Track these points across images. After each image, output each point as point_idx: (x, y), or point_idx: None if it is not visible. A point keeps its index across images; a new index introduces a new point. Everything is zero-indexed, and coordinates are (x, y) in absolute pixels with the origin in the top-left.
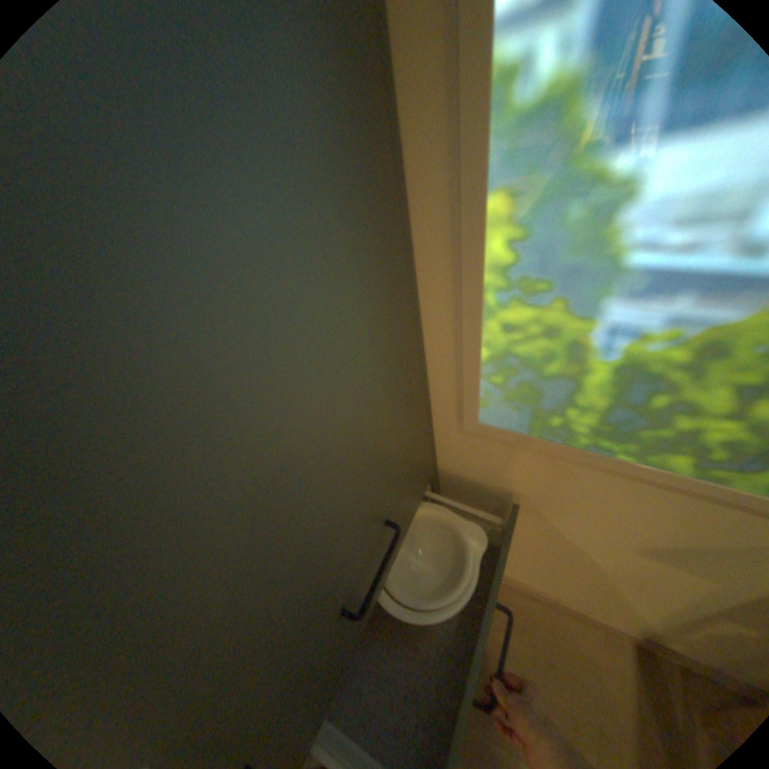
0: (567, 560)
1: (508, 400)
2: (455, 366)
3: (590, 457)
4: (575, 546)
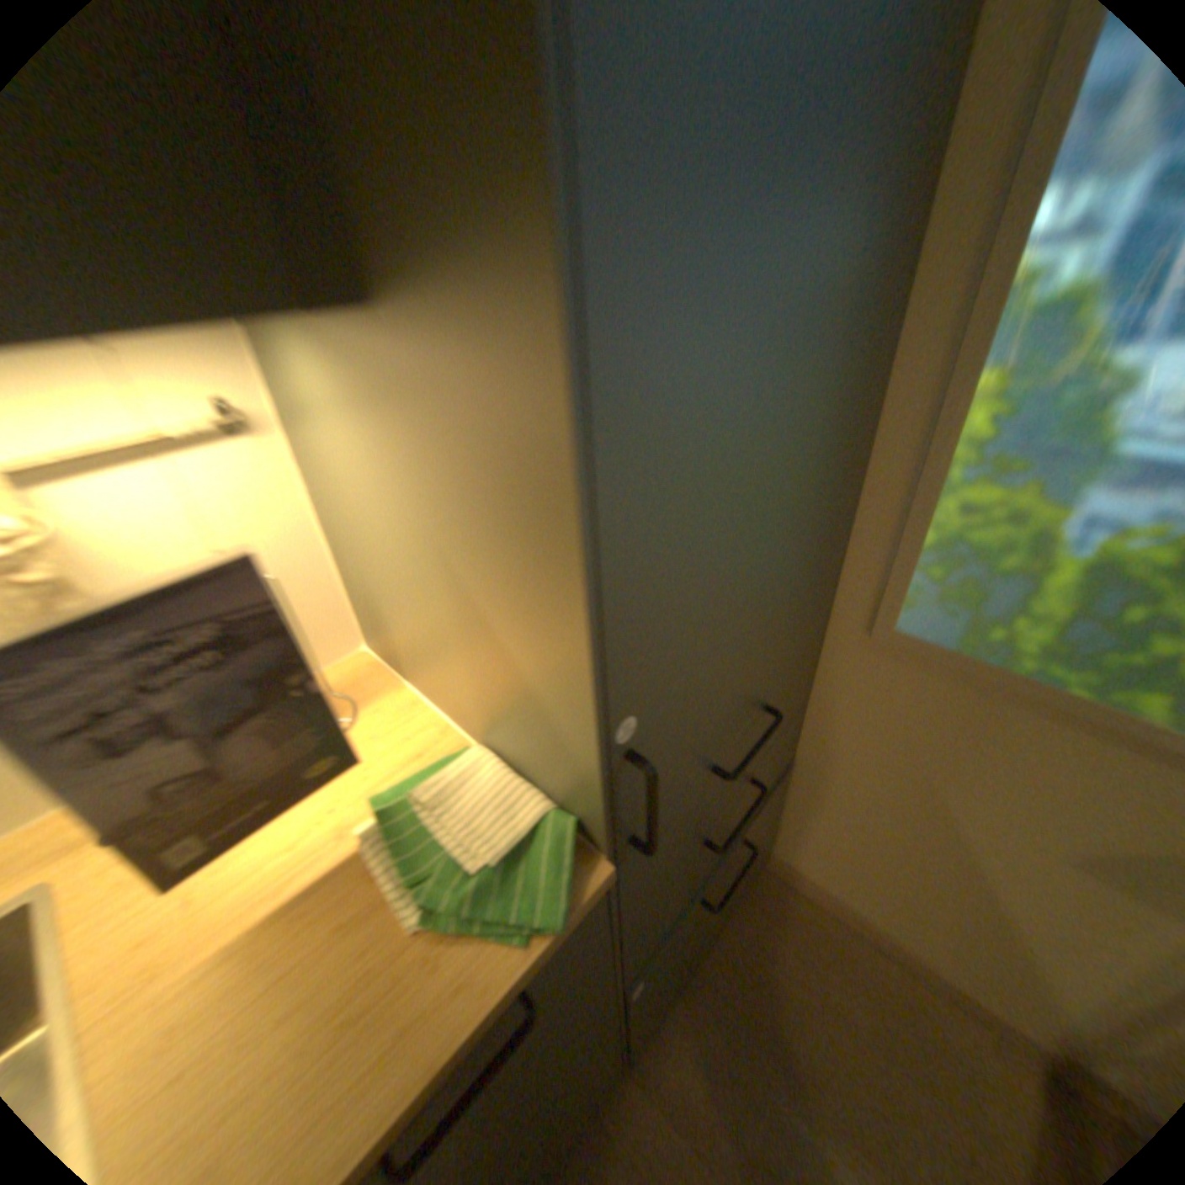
0: (963, 877)
1: (942, 602)
2: (883, 554)
3: (1033, 691)
4: (981, 850)
